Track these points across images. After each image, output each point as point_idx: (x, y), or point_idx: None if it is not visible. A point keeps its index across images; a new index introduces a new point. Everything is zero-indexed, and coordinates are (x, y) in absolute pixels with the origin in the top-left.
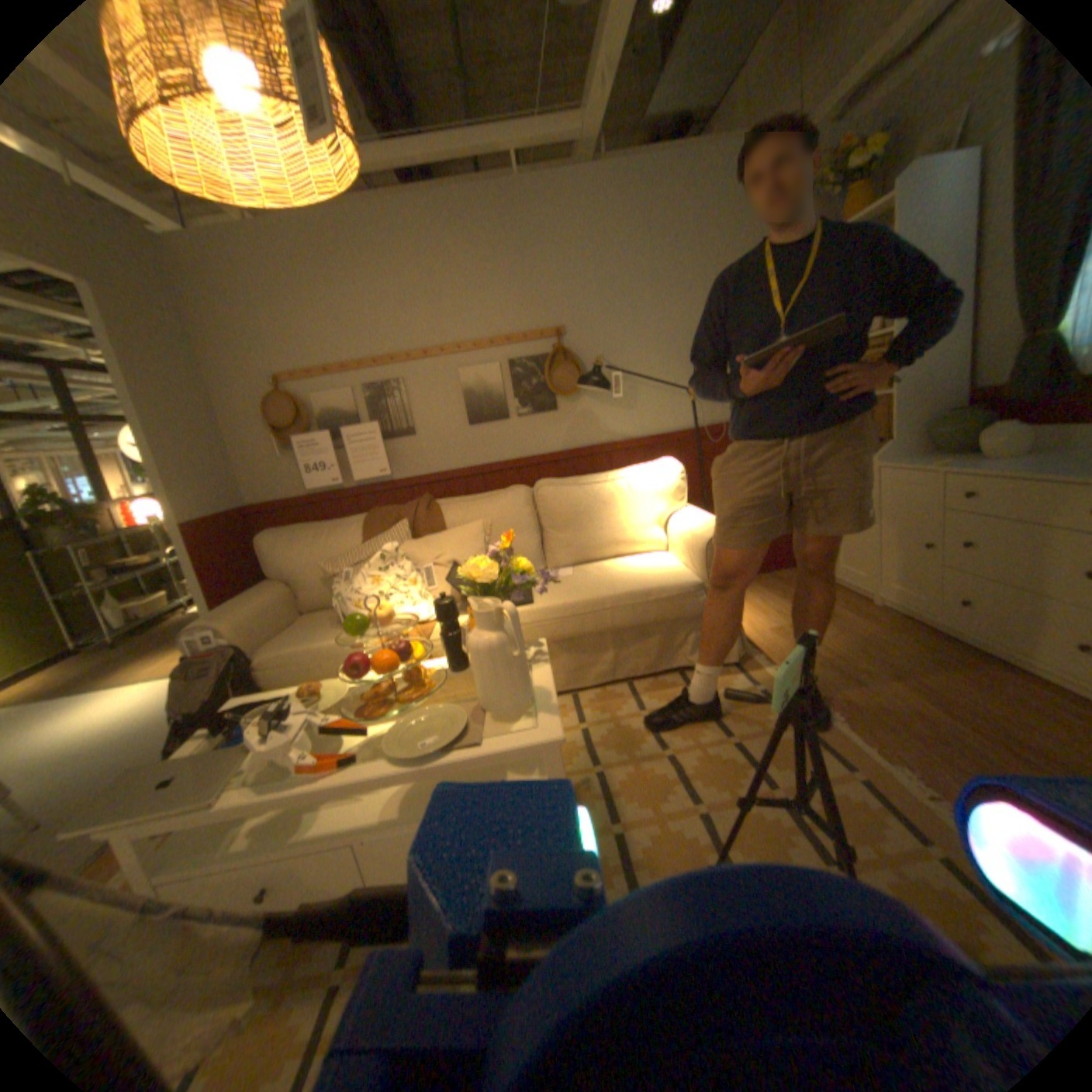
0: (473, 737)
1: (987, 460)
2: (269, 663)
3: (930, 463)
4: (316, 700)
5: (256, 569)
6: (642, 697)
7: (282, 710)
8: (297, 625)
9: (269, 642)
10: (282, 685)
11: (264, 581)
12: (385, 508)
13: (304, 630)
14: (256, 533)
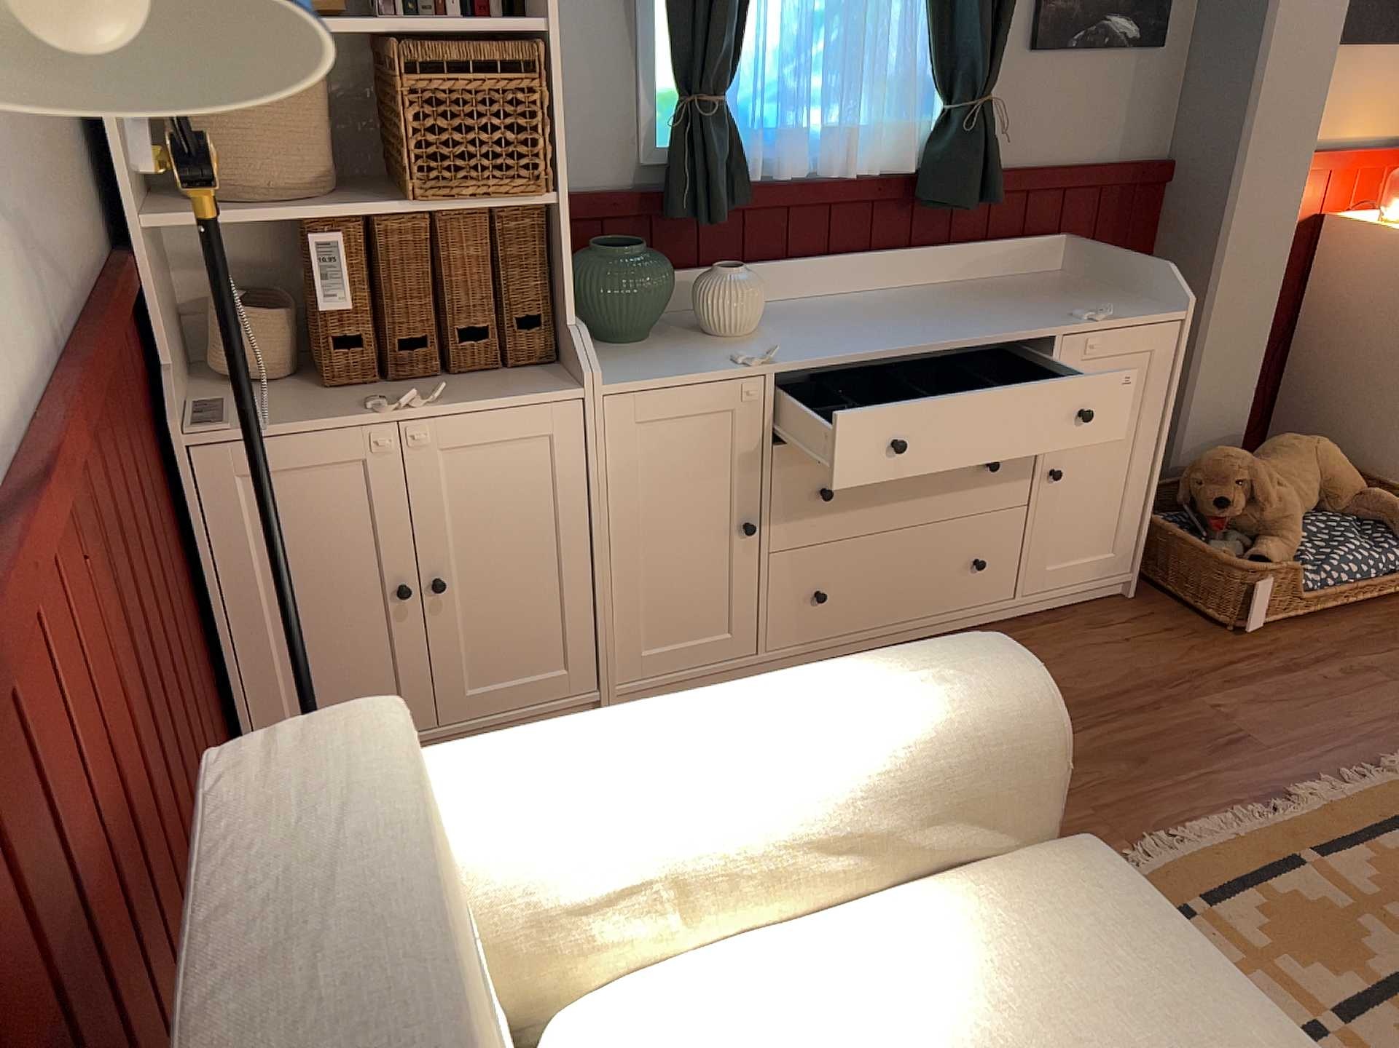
0: None
1: (754, 341)
2: None
3: (707, 364)
4: None
5: None
6: None
7: None
8: None
9: None
10: None
11: None
12: None
13: None
14: None
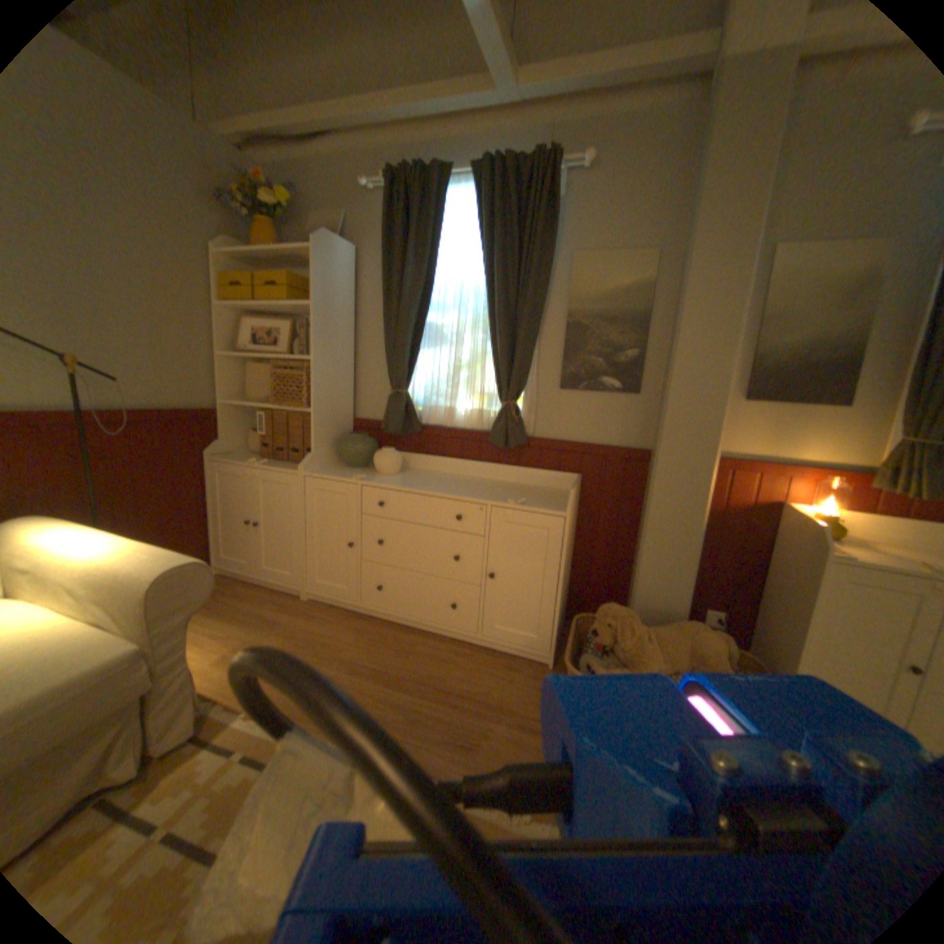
0: None
1: (382, 477)
2: None
3: (346, 476)
4: None
5: None
6: None
7: None
8: None
9: None
10: None
11: None
12: None
13: None
14: None
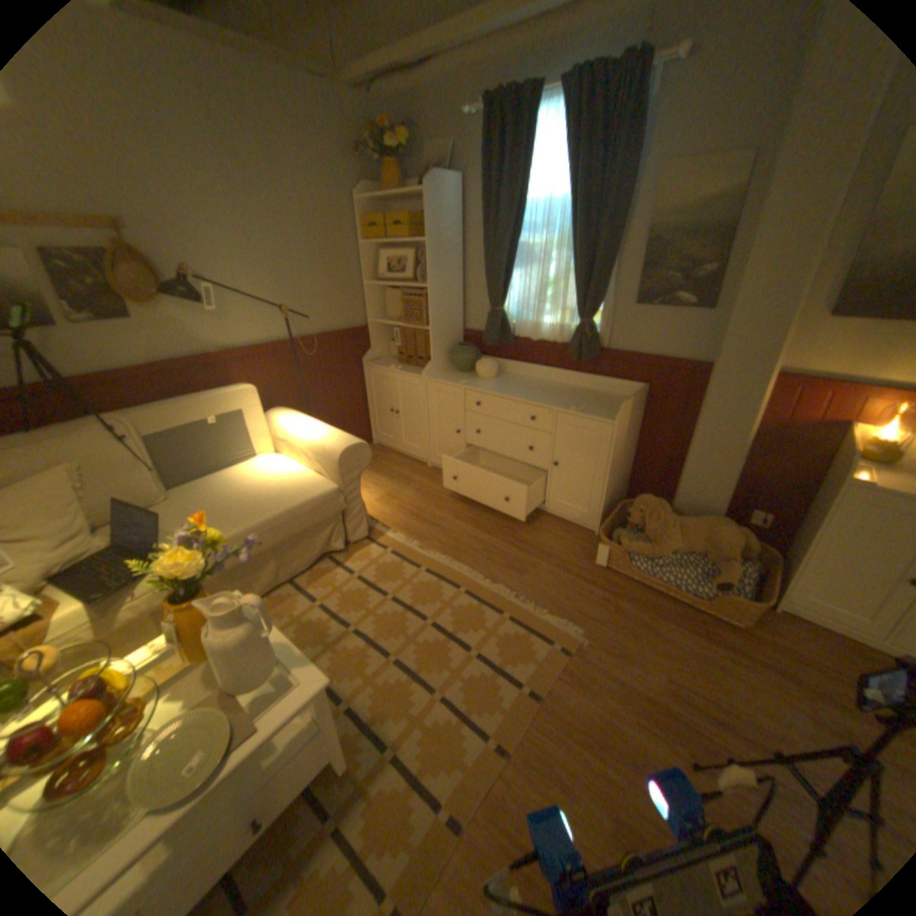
0: (242, 727)
1: (480, 382)
2: None
3: (454, 382)
4: None
5: None
6: (307, 590)
7: None
8: None
9: None
10: None
11: None
12: None
13: None
14: None
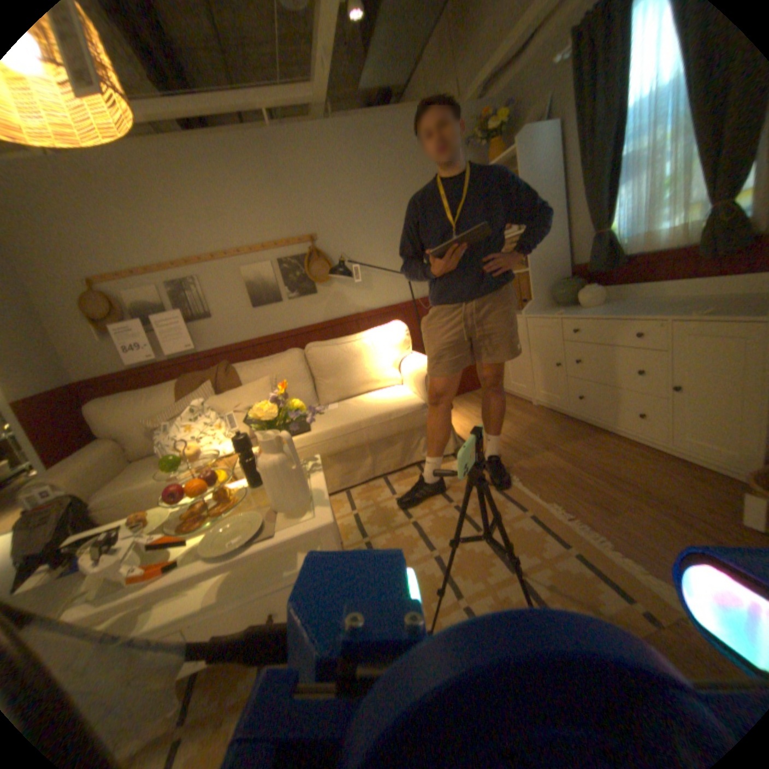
0: (267, 532)
1: (583, 309)
2: (103, 504)
3: (553, 313)
4: (143, 526)
5: (87, 432)
6: (393, 485)
7: (114, 538)
8: (126, 471)
9: (102, 488)
10: (116, 520)
11: (95, 441)
12: (192, 374)
13: (132, 475)
14: (84, 404)
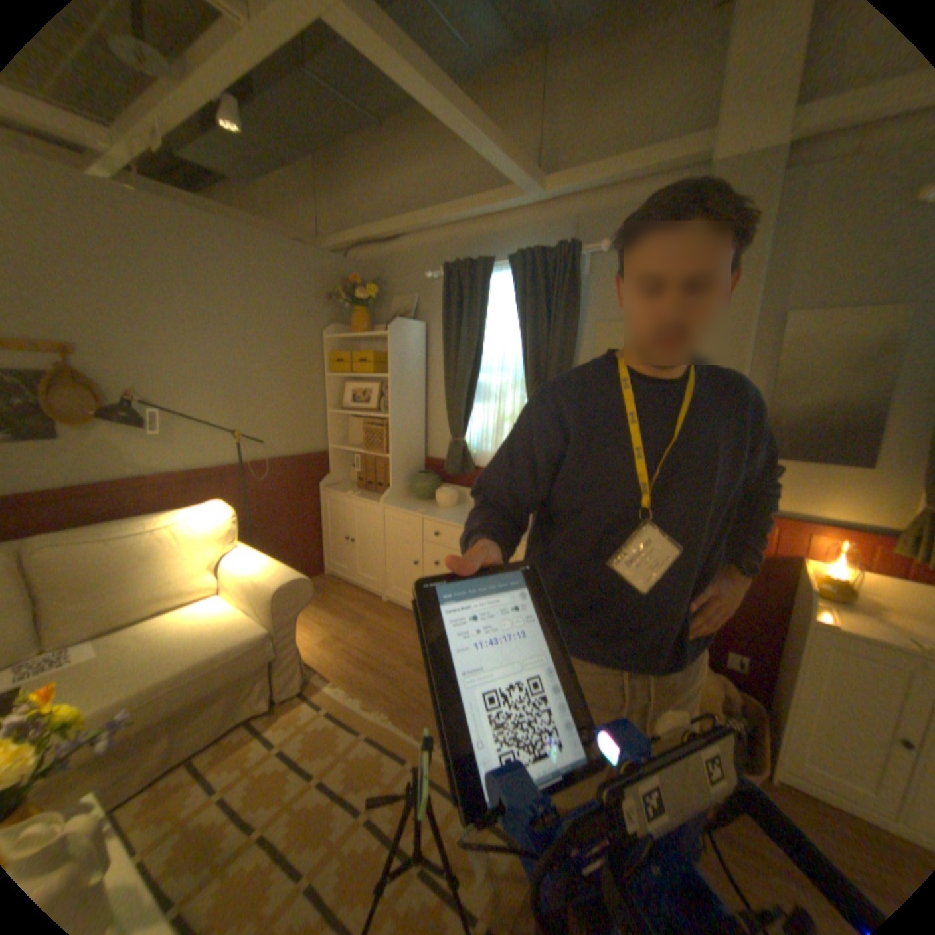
0: None
1: (440, 510)
2: None
3: (413, 510)
4: None
5: None
6: (208, 777)
7: None
8: None
9: None
10: None
11: None
12: None
13: None
14: None
